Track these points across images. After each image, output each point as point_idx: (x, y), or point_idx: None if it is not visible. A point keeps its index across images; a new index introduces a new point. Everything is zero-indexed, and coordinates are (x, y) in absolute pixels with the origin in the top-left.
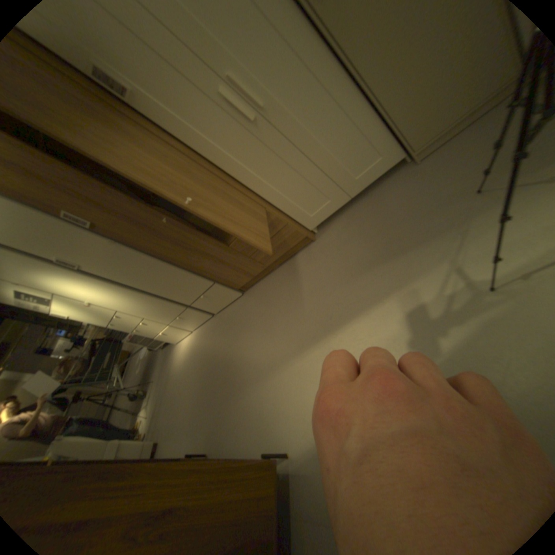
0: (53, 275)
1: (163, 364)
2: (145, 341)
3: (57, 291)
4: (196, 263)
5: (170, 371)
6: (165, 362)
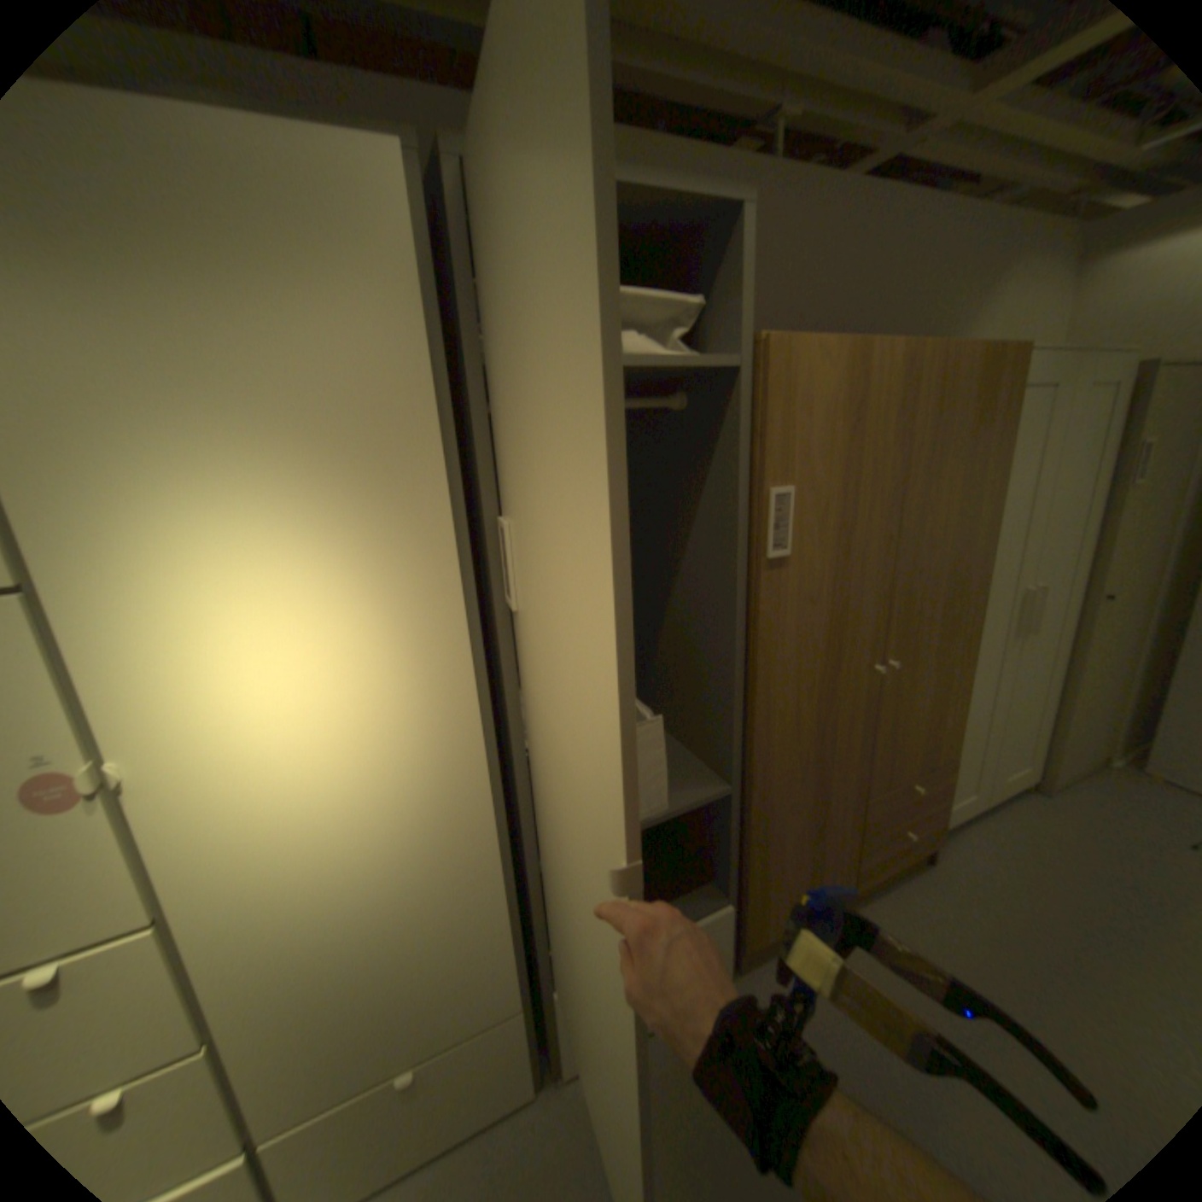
0: (354, 538)
1: None
2: None
3: (122, 599)
4: (780, 813)
5: None
6: None
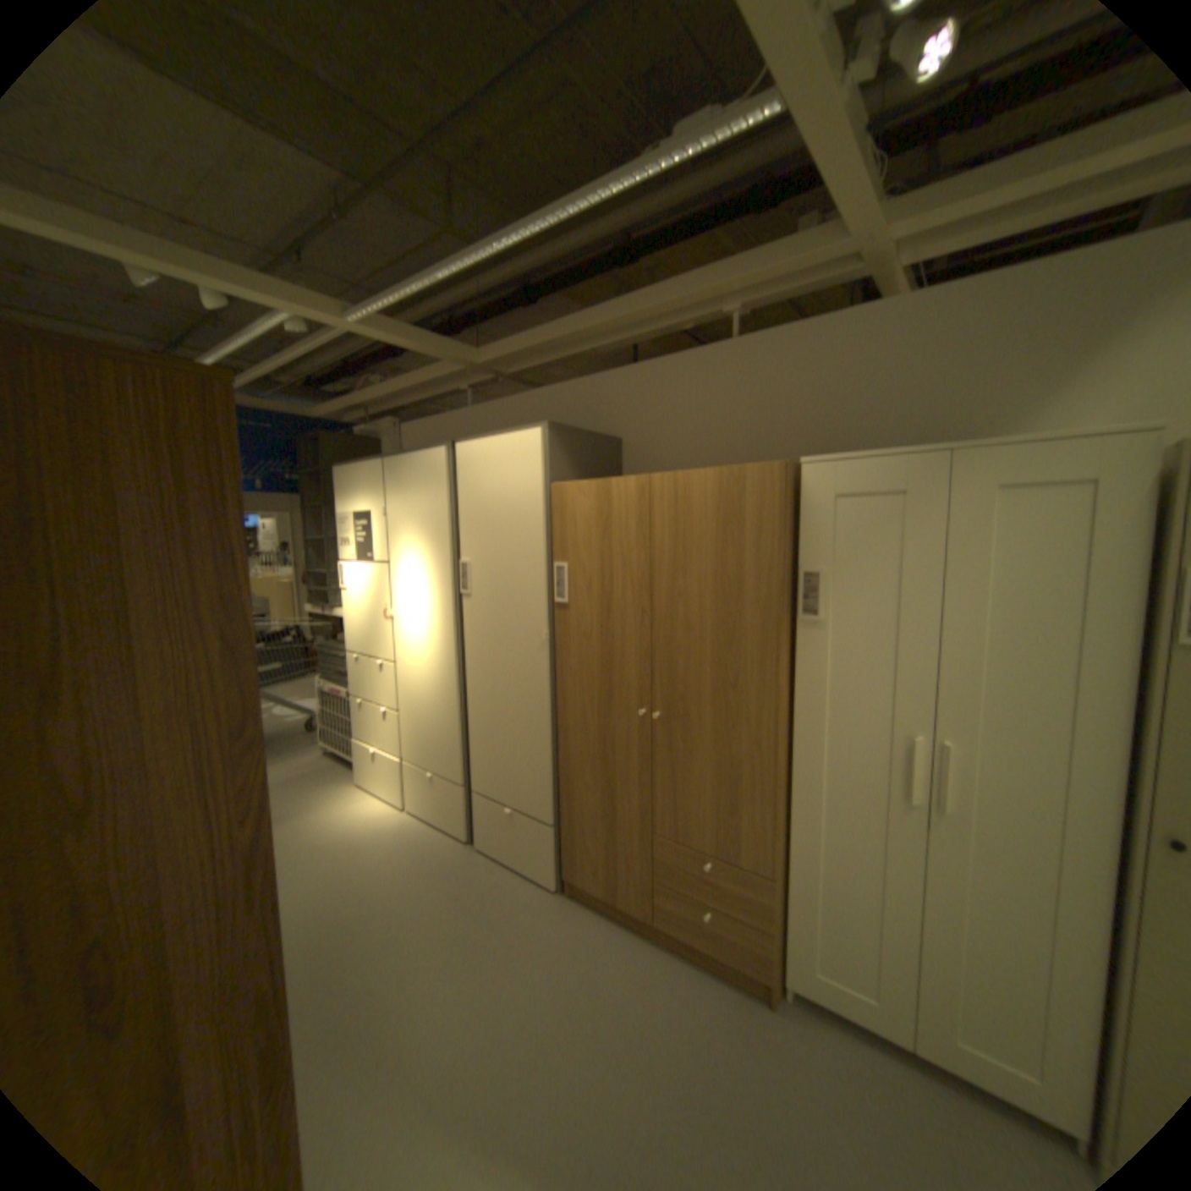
0: (432, 562)
1: (298, 782)
2: (335, 721)
3: (399, 570)
4: (579, 782)
5: (296, 812)
6: (306, 784)
